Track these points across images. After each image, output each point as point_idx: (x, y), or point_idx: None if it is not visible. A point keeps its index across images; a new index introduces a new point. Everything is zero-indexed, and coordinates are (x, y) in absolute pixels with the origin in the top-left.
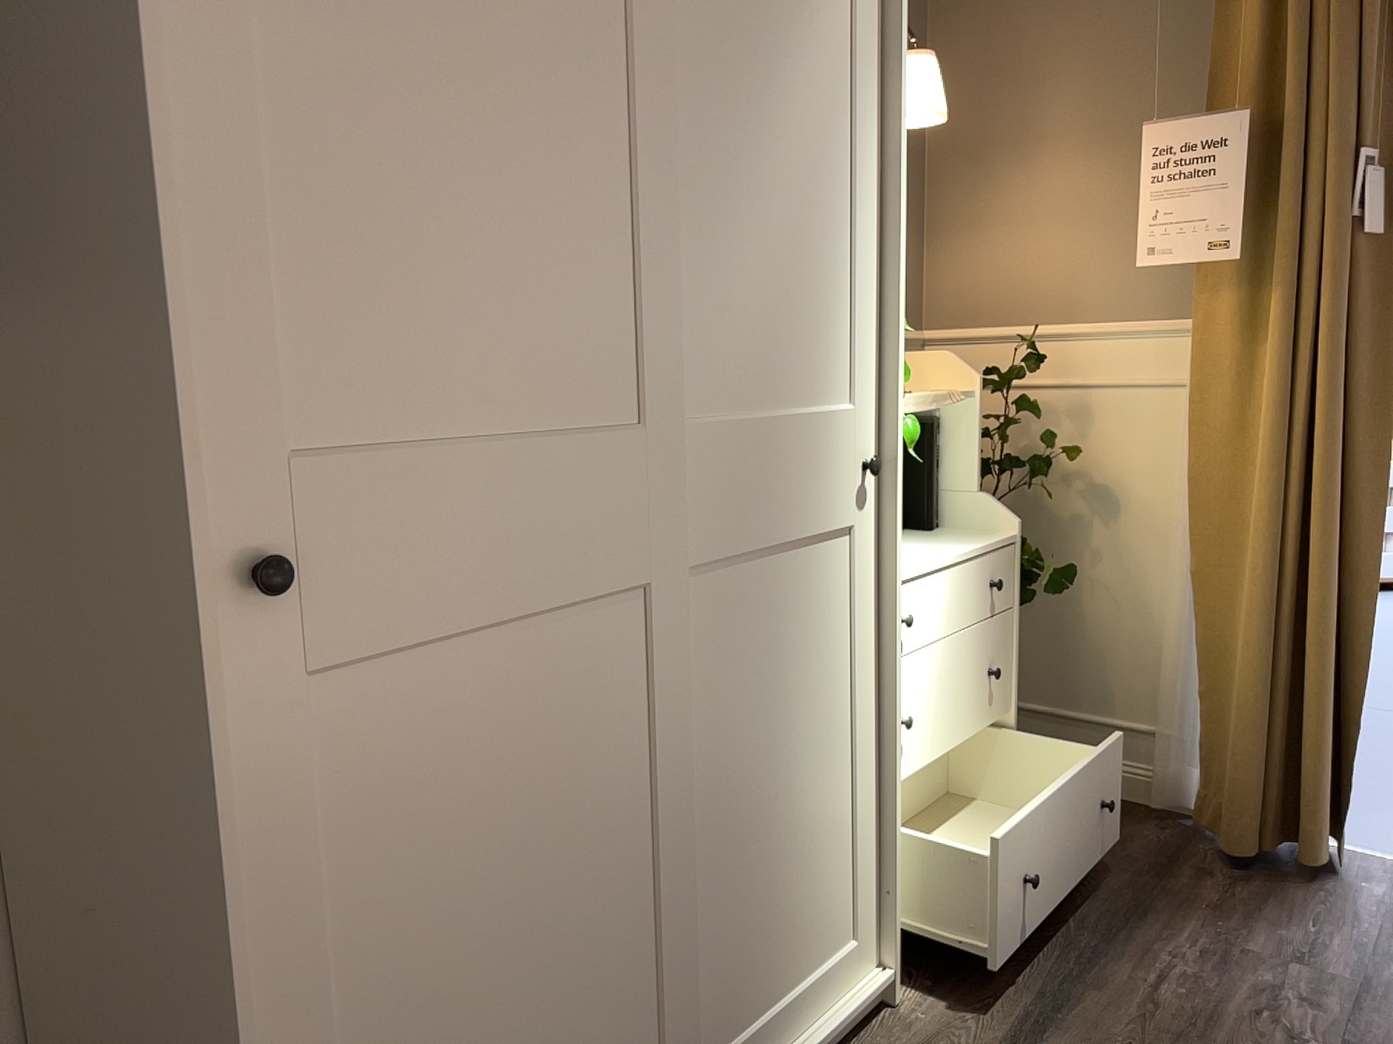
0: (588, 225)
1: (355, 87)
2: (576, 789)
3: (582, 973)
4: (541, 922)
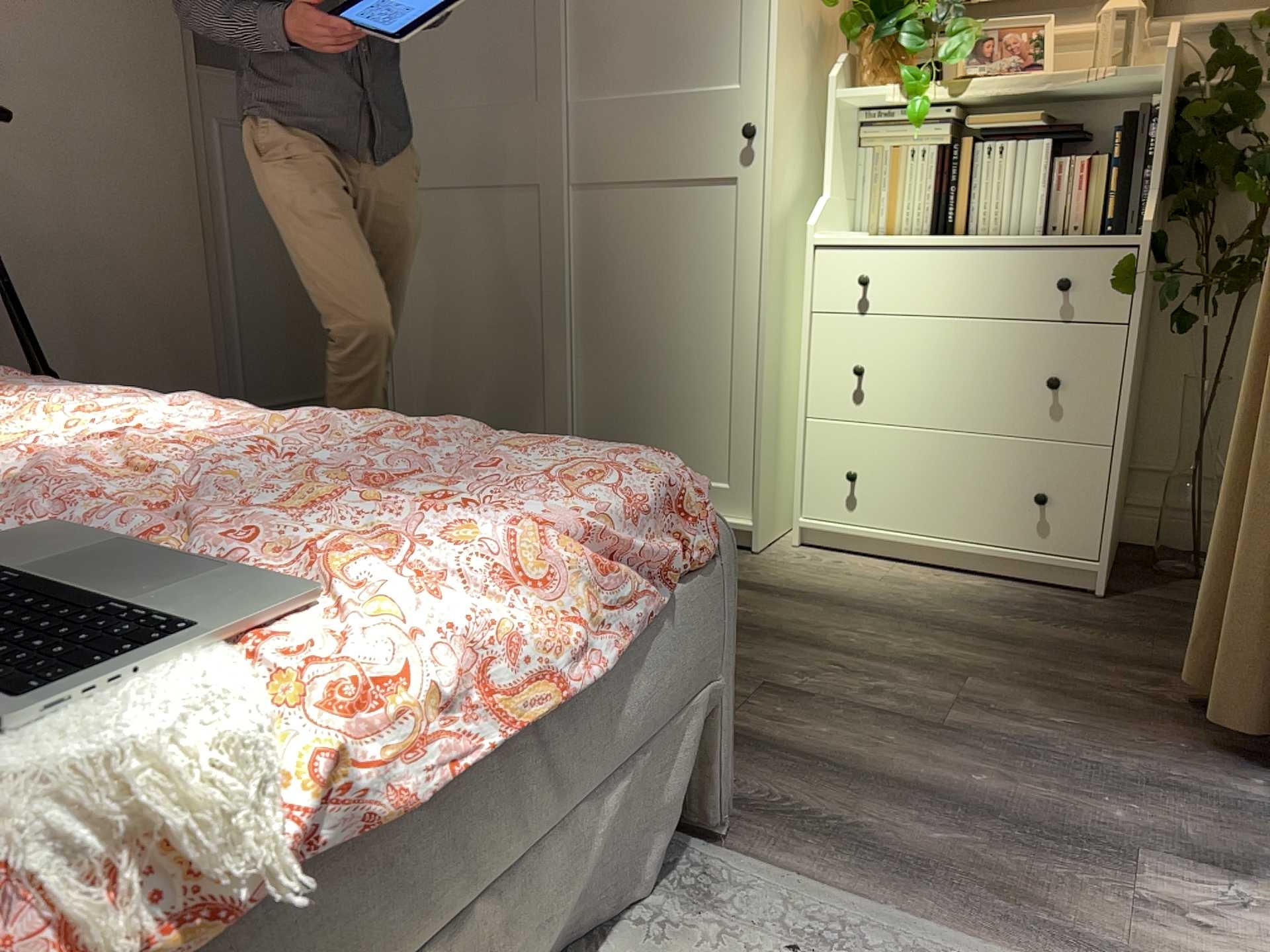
0: None
1: None
2: (489, 281)
3: (492, 374)
4: (471, 336)
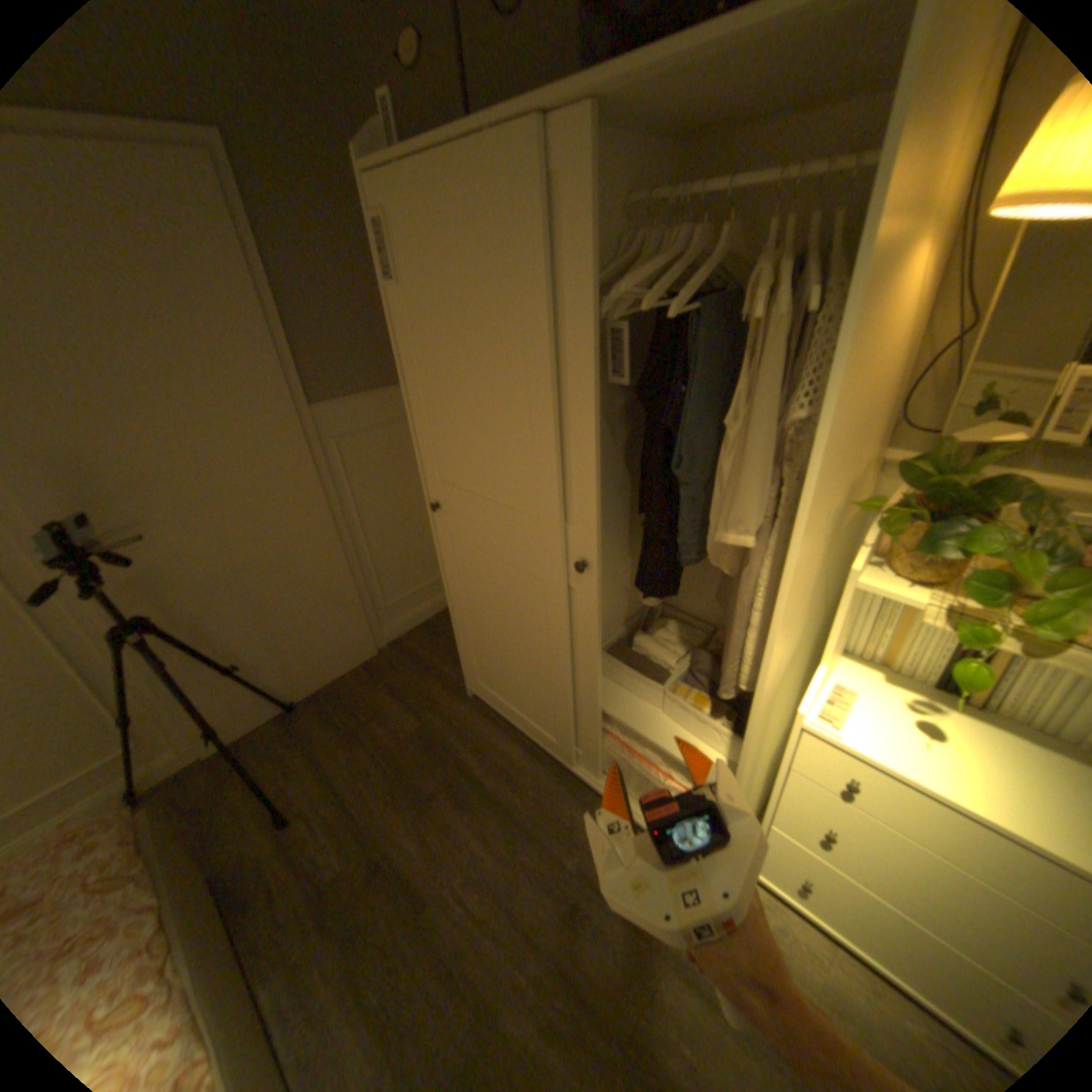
0: (500, 417)
1: (422, 365)
2: (513, 622)
3: (519, 675)
4: (504, 646)
